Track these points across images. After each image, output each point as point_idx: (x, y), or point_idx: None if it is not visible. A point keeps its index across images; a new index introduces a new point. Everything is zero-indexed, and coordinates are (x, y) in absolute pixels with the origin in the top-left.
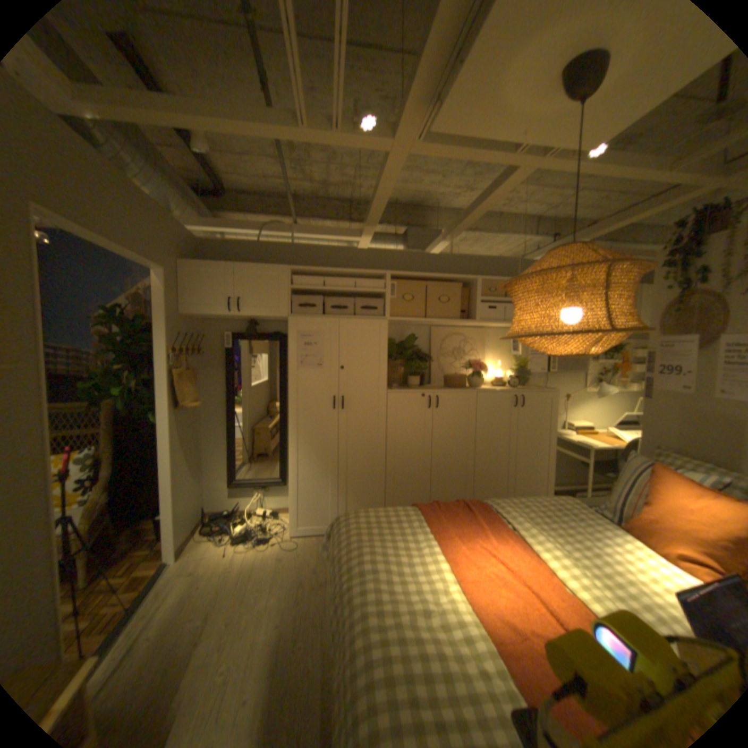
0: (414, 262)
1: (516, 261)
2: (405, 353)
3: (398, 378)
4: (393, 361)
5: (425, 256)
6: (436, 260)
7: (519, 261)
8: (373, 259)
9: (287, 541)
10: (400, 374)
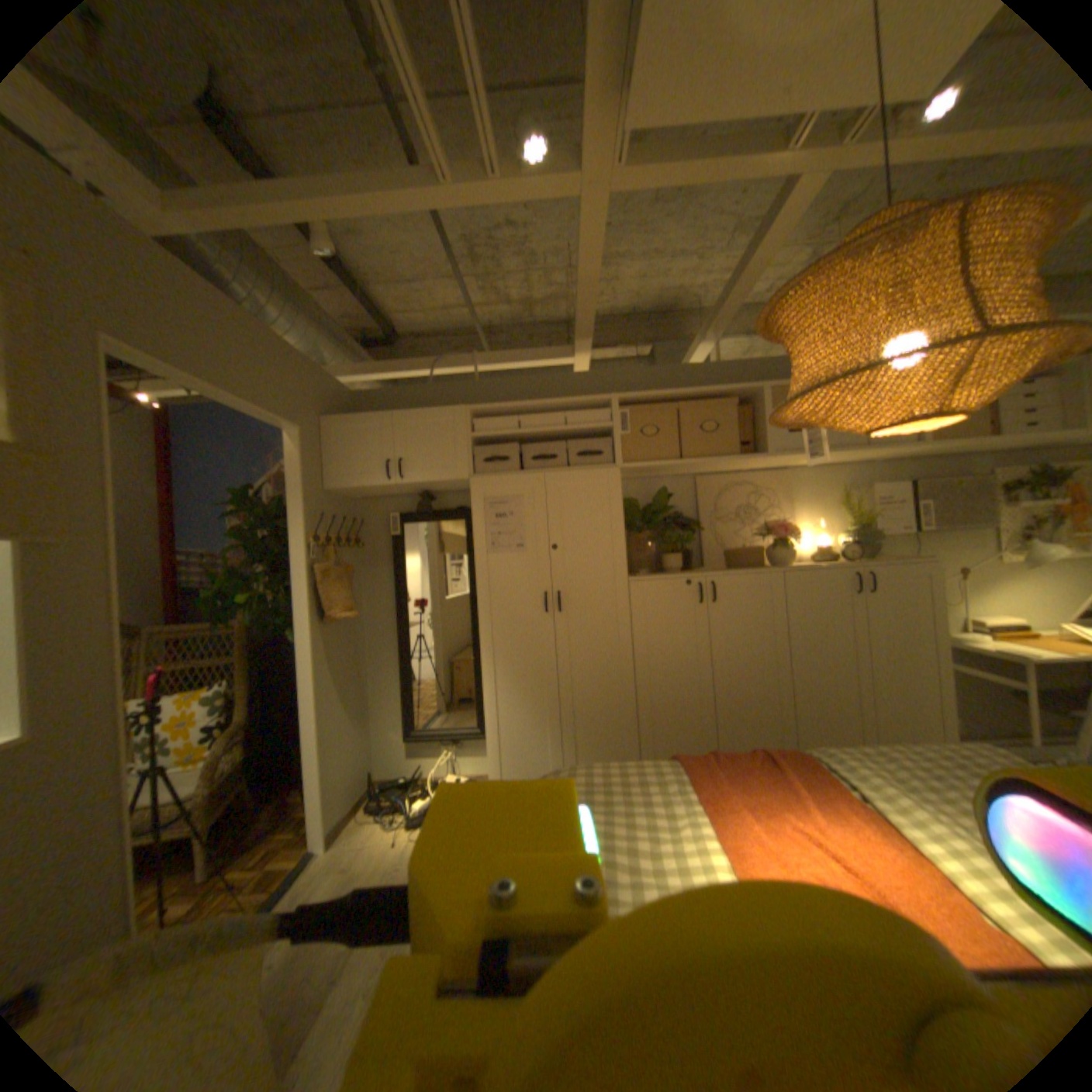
0: (659, 376)
1: None
2: (658, 518)
3: (650, 559)
4: (639, 532)
5: (676, 365)
6: (695, 369)
7: None
8: (595, 381)
9: None
10: (653, 552)
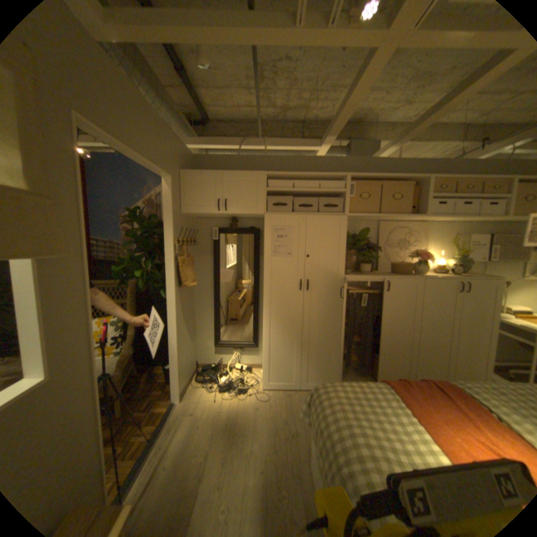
0: (366, 165)
1: (462, 160)
2: (356, 243)
3: (349, 264)
4: (346, 250)
5: (376, 159)
6: (386, 162)
7: (465, 160)
8: (331, 164)
9: (261, 392)
10: (351, 261)
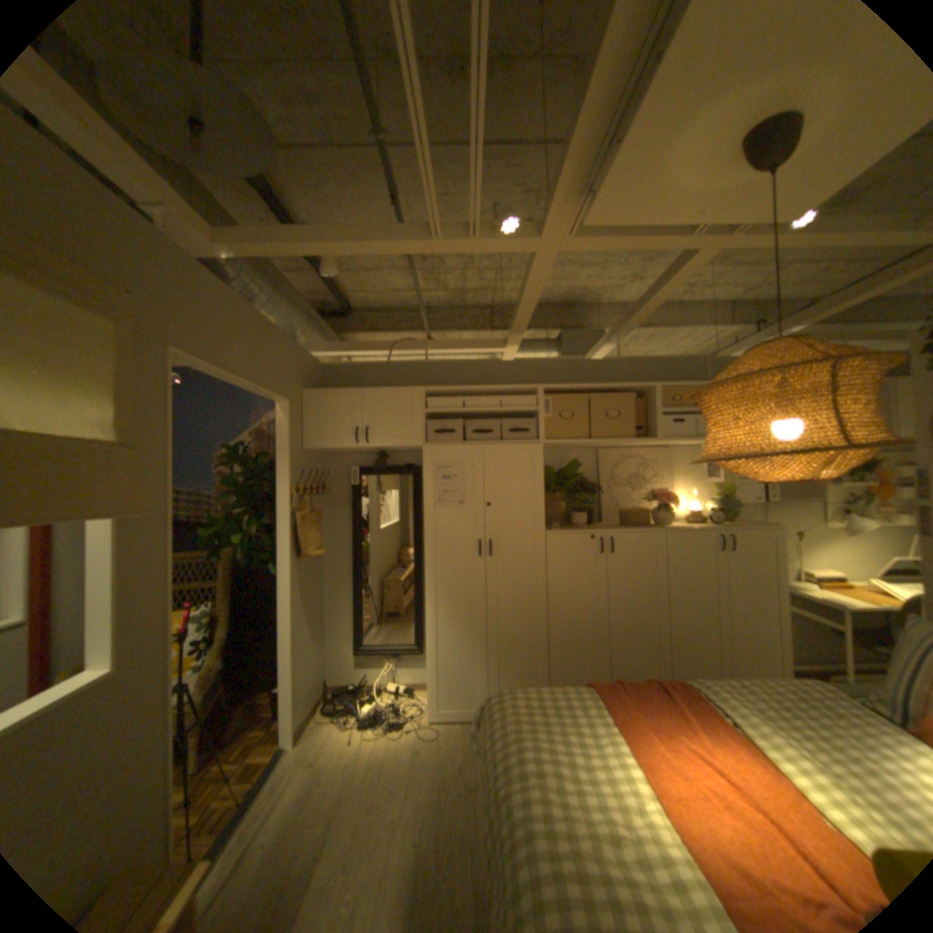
0: (571, 370)
1: (706, 359)
2: (566, 482)
3: (559, 514)
4: (551, 493)
5: (584, 362)
6: (599, 366)
7: (710, 359)
8: (520, 371)
9: (425, 727)
10: (561, 509)
